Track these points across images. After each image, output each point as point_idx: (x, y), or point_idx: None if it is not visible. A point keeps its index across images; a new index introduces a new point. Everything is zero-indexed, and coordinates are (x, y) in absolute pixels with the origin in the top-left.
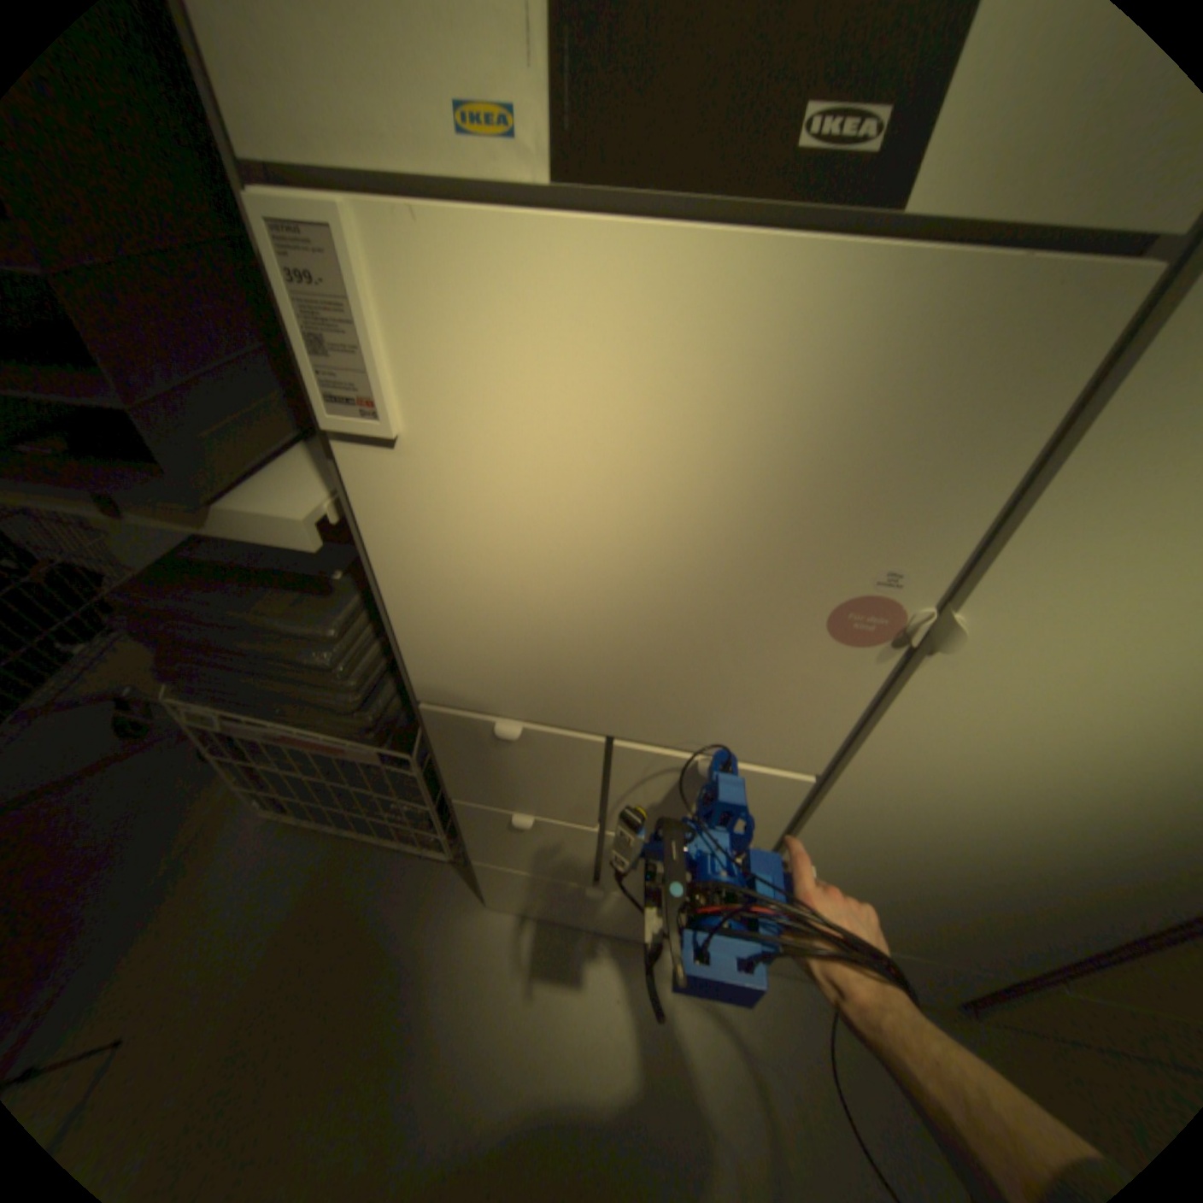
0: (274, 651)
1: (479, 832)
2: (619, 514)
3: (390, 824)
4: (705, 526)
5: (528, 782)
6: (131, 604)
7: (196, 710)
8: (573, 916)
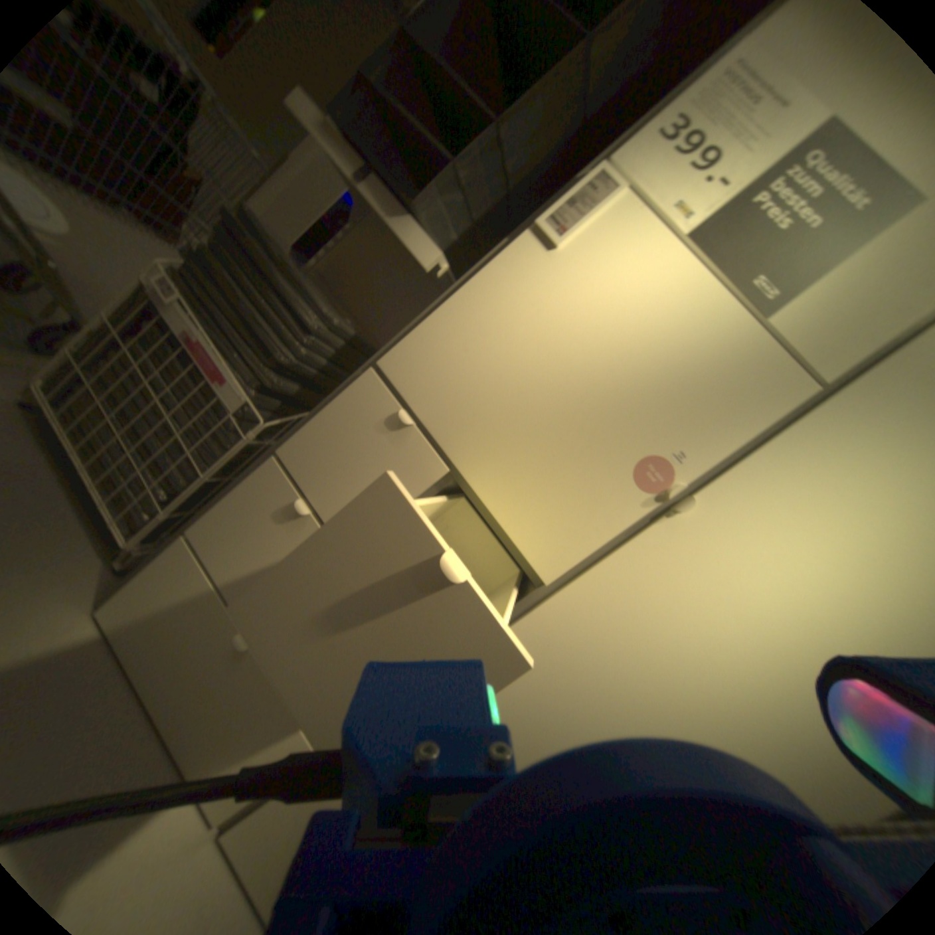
0: (294, 301)
1: (242, 507)
2: (600, 350)
3: (137, 475)
4: (627, 381)
5: (353, 479)
6: (251, 220)
7: (170, 286)
8: (163, 680)
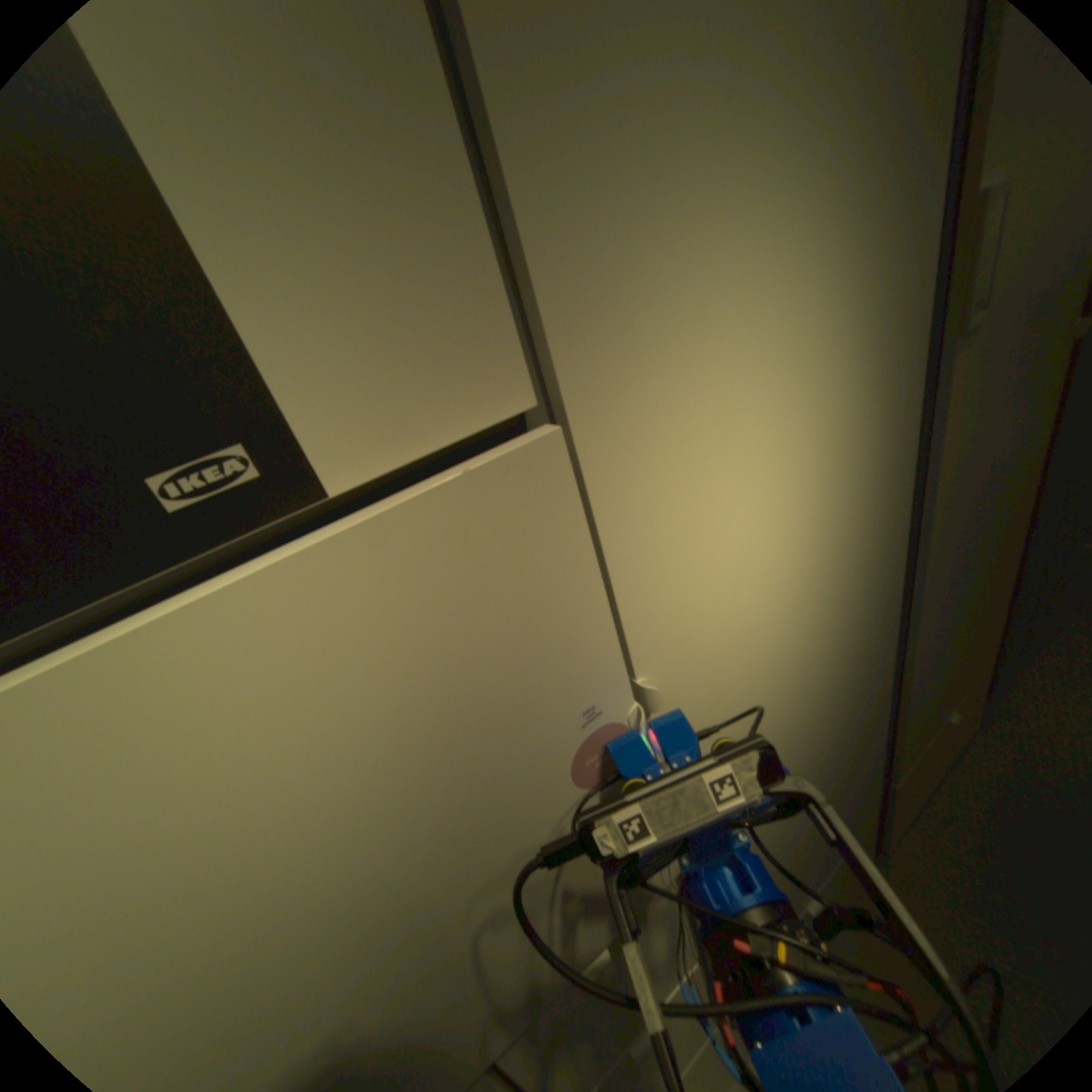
0: None
1: None
2: (280, 899)
3: None
4: (386, 819)
5: None
6: None
7: None
8: None
